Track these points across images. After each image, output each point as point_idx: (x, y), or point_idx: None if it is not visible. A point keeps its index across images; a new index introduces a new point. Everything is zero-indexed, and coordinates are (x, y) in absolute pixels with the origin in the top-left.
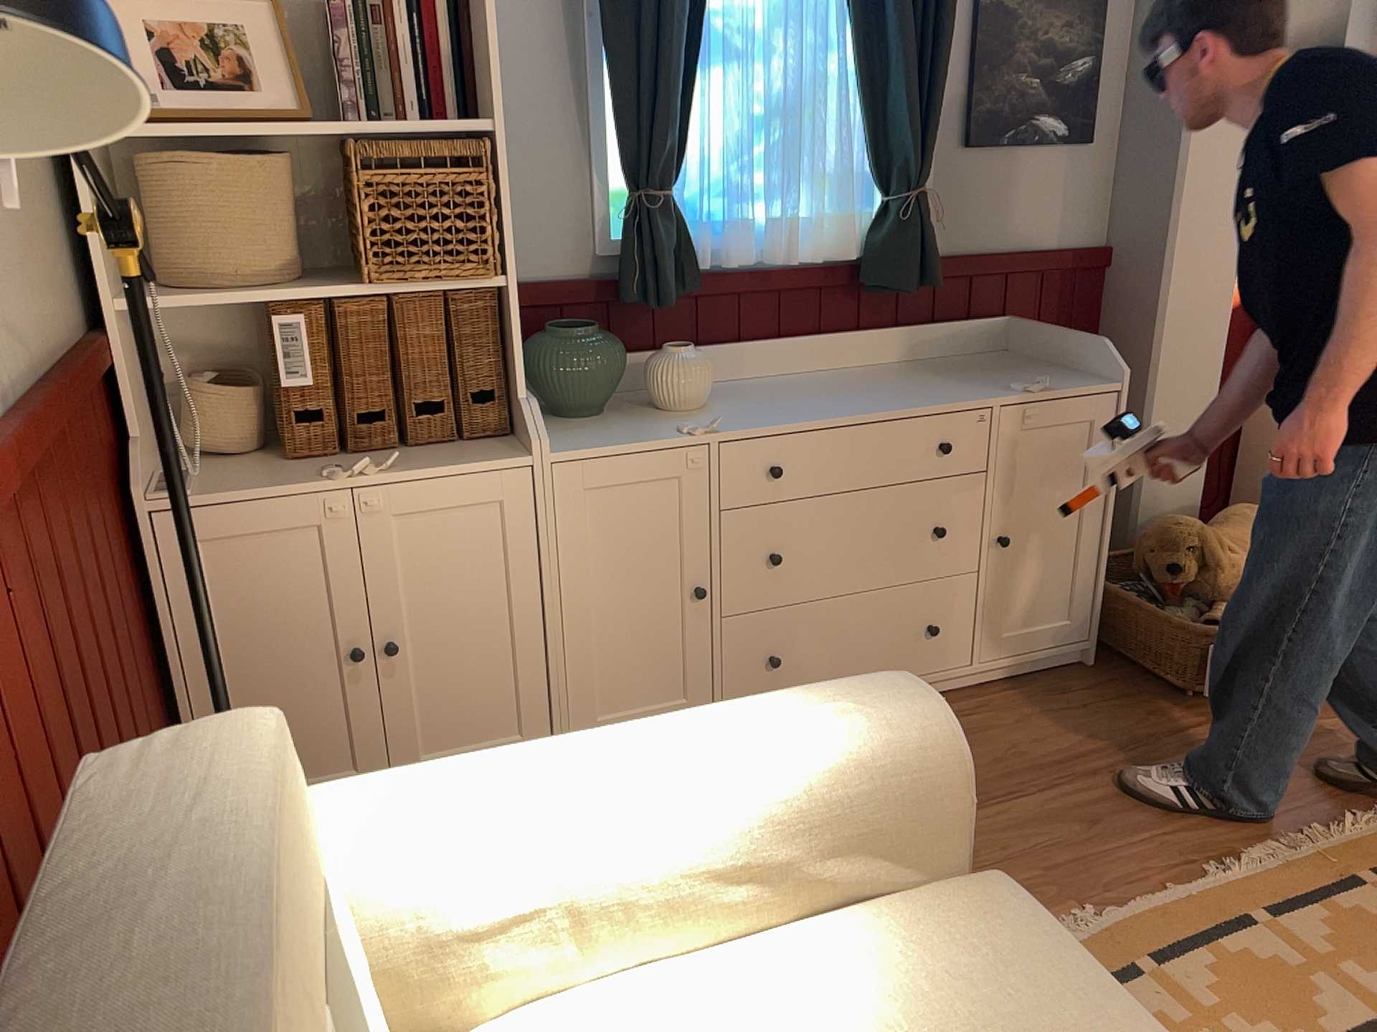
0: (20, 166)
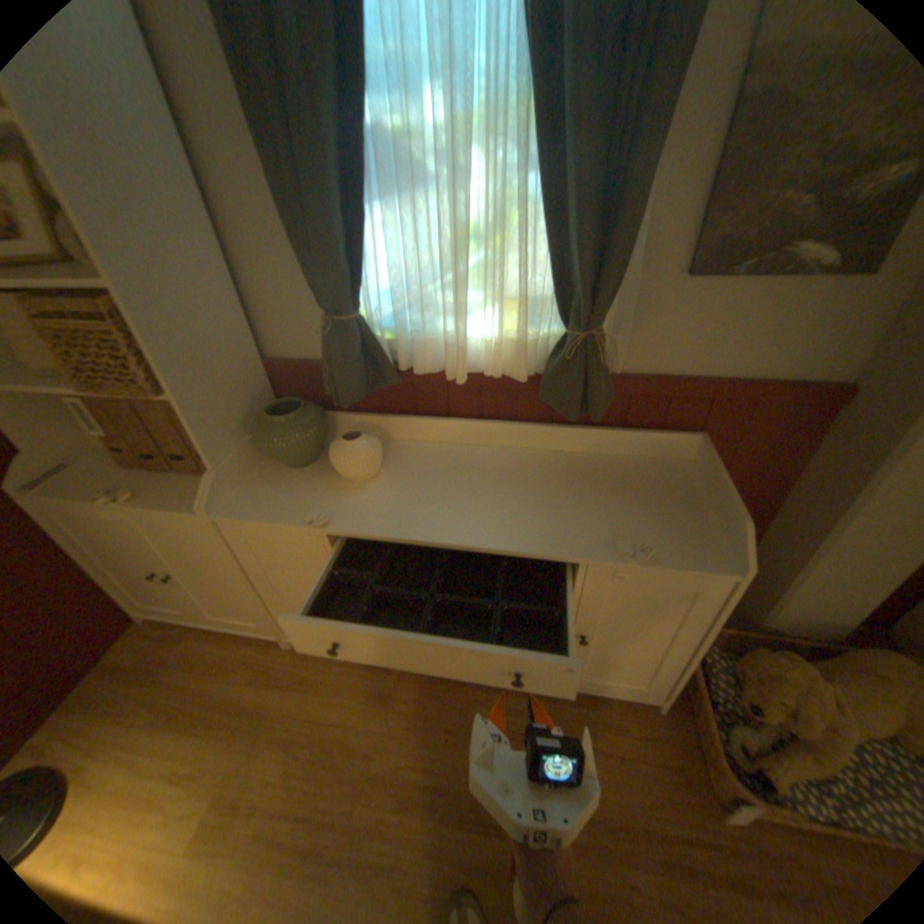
0: None
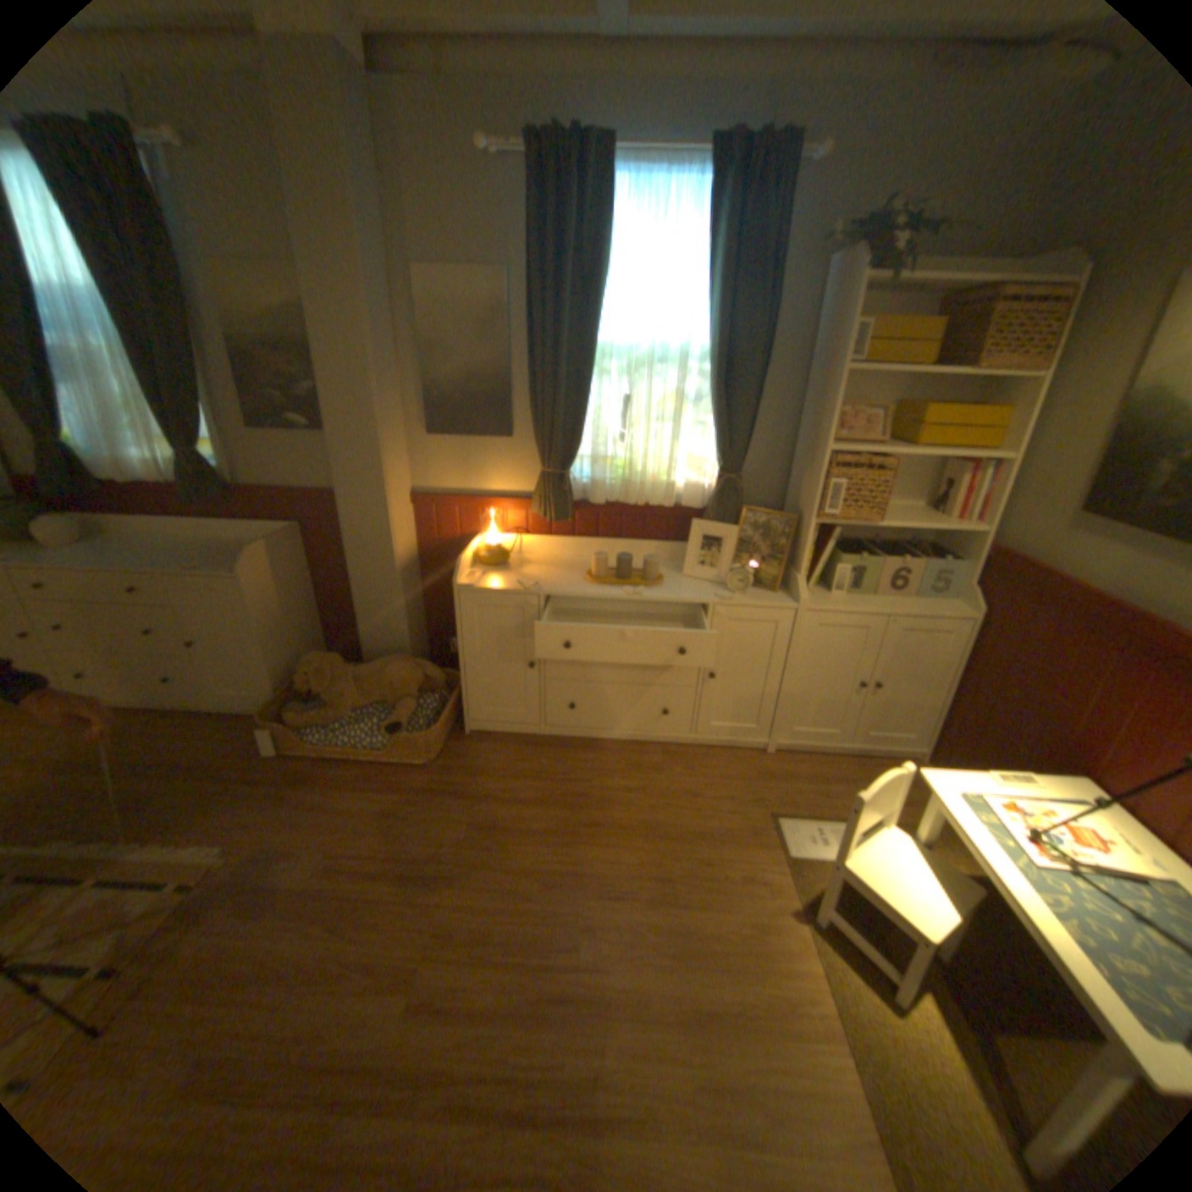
0: None
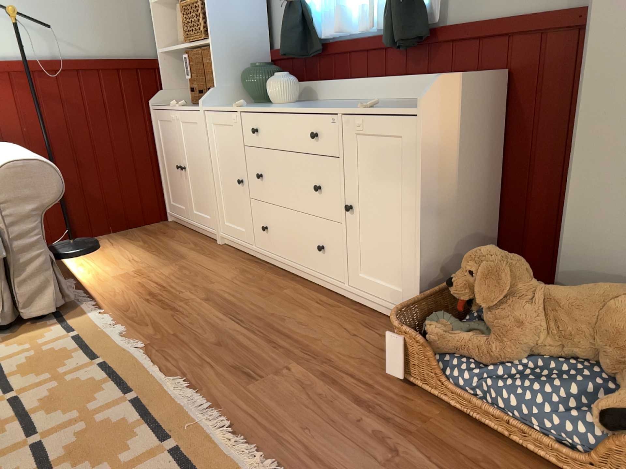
0: (117, 12)
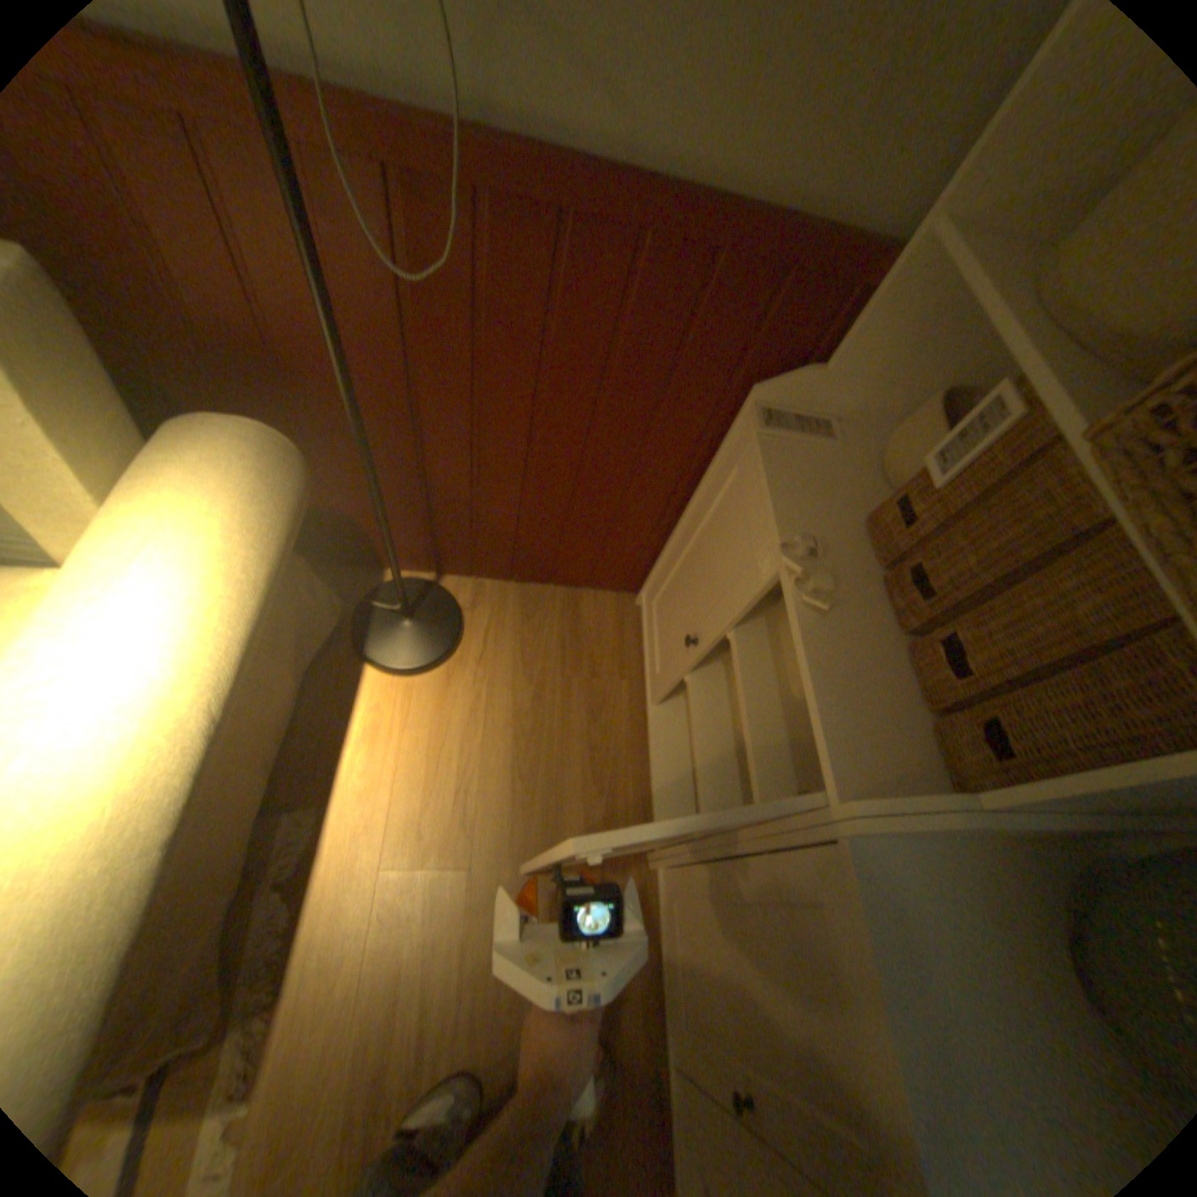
0: None
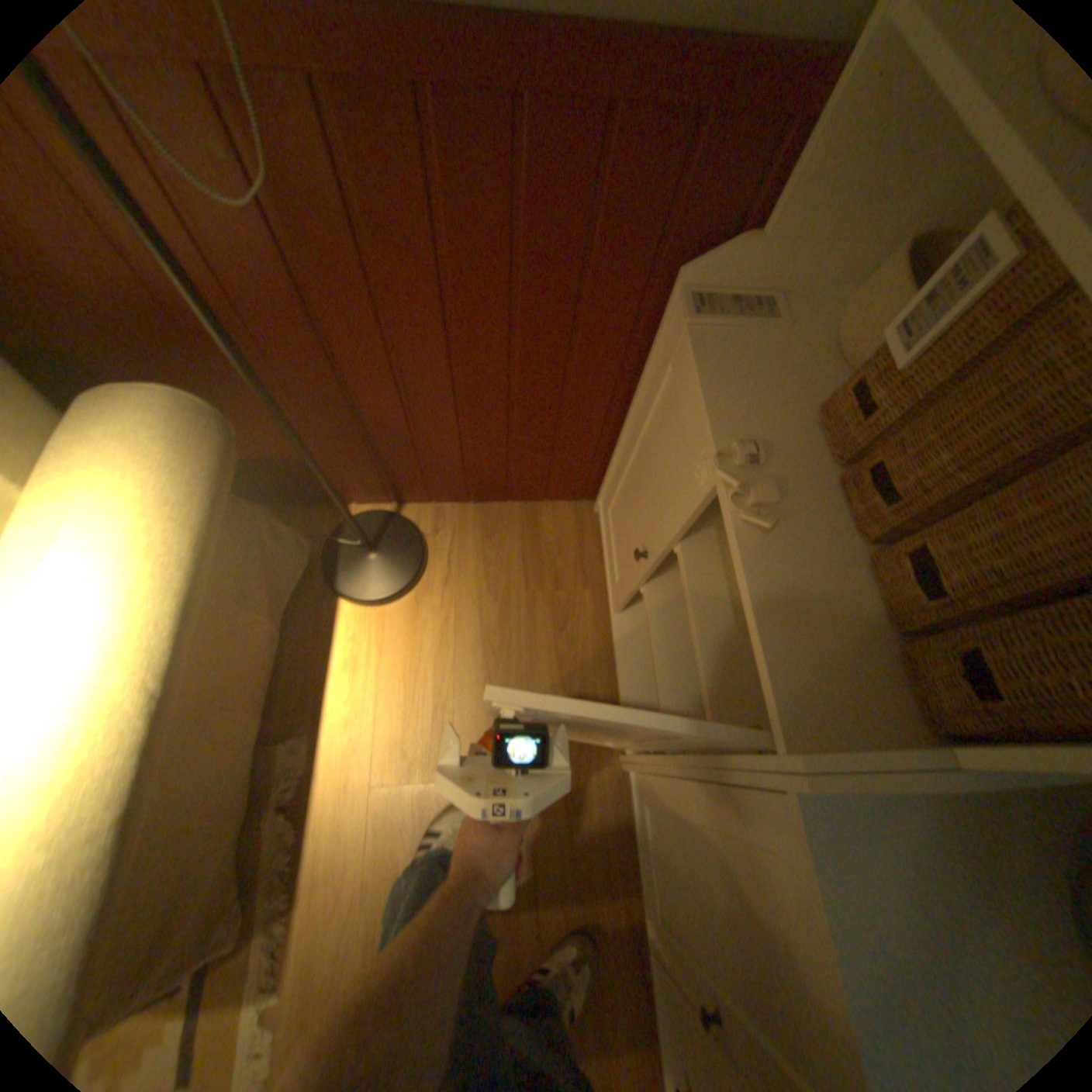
0: None
